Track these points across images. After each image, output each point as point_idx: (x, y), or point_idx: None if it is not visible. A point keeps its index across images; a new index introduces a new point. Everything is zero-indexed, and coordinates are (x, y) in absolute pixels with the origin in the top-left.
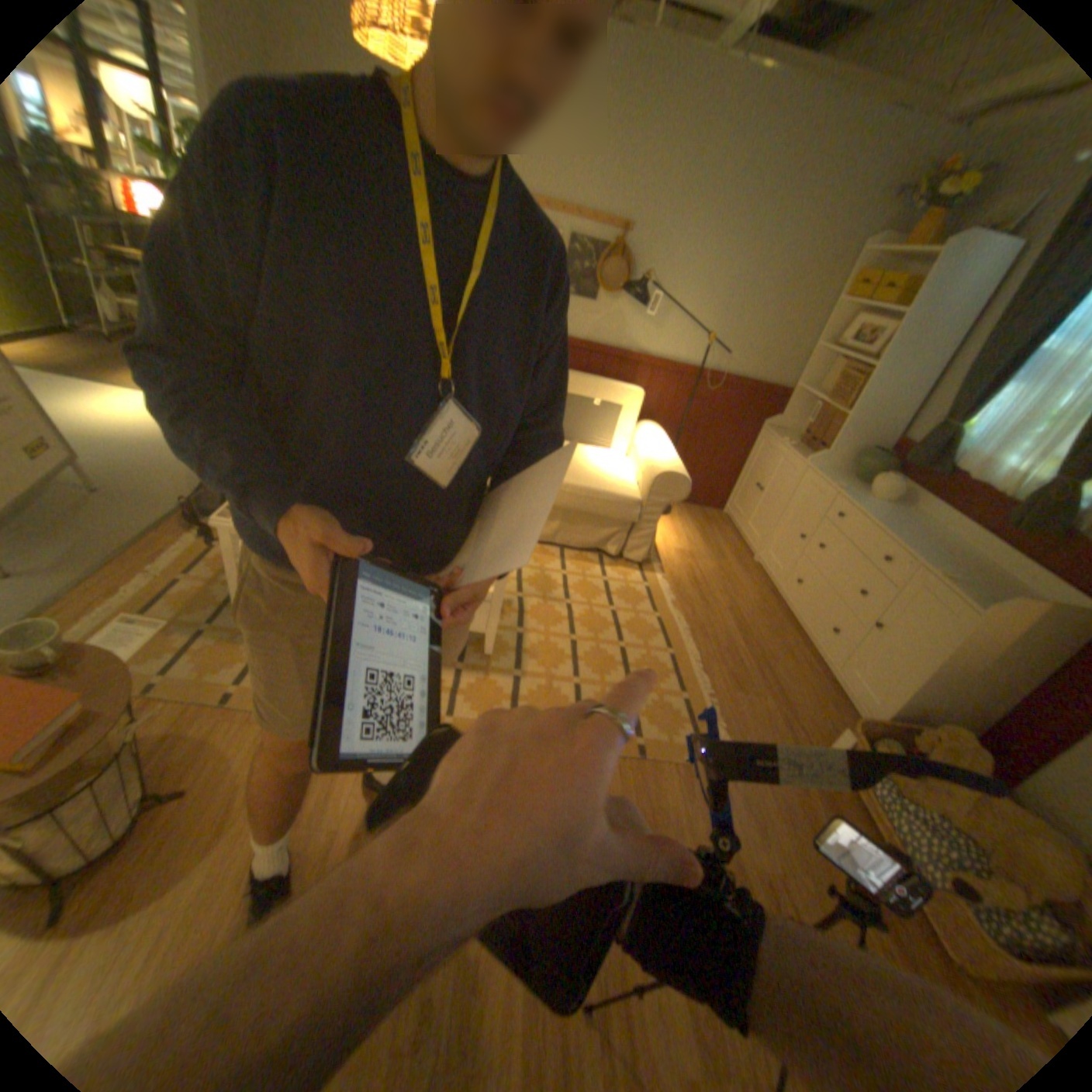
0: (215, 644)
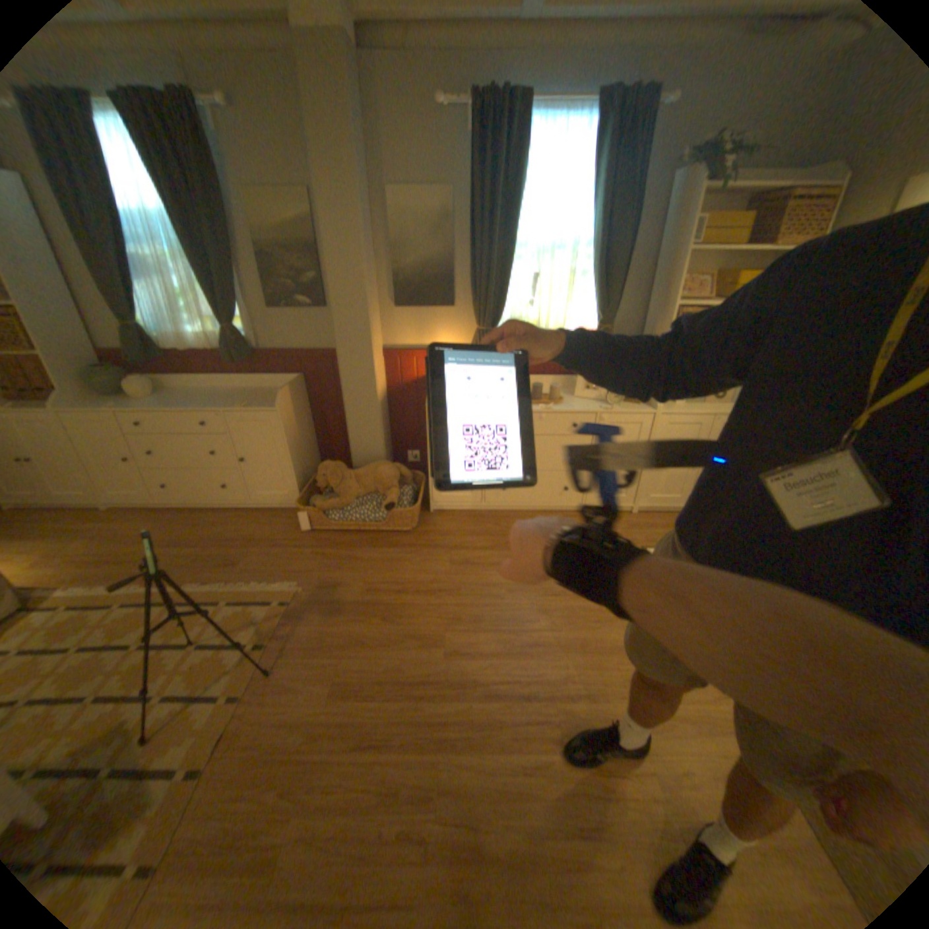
0: None
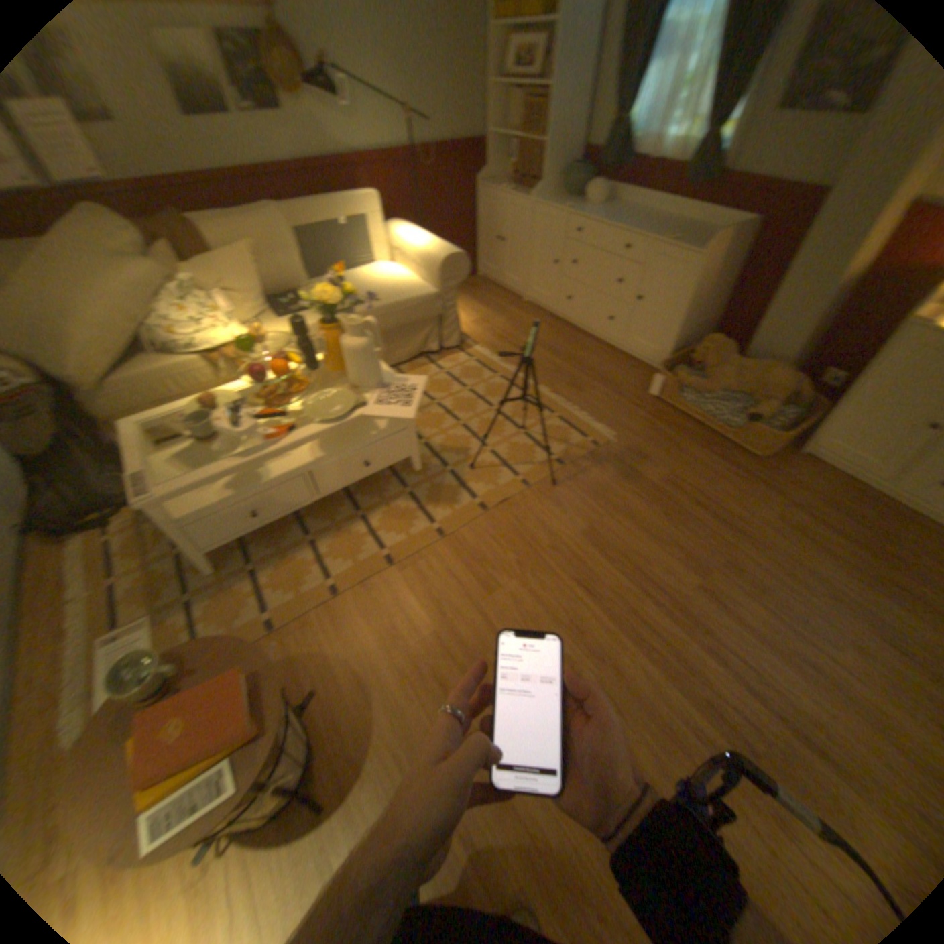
0: (209, 603)
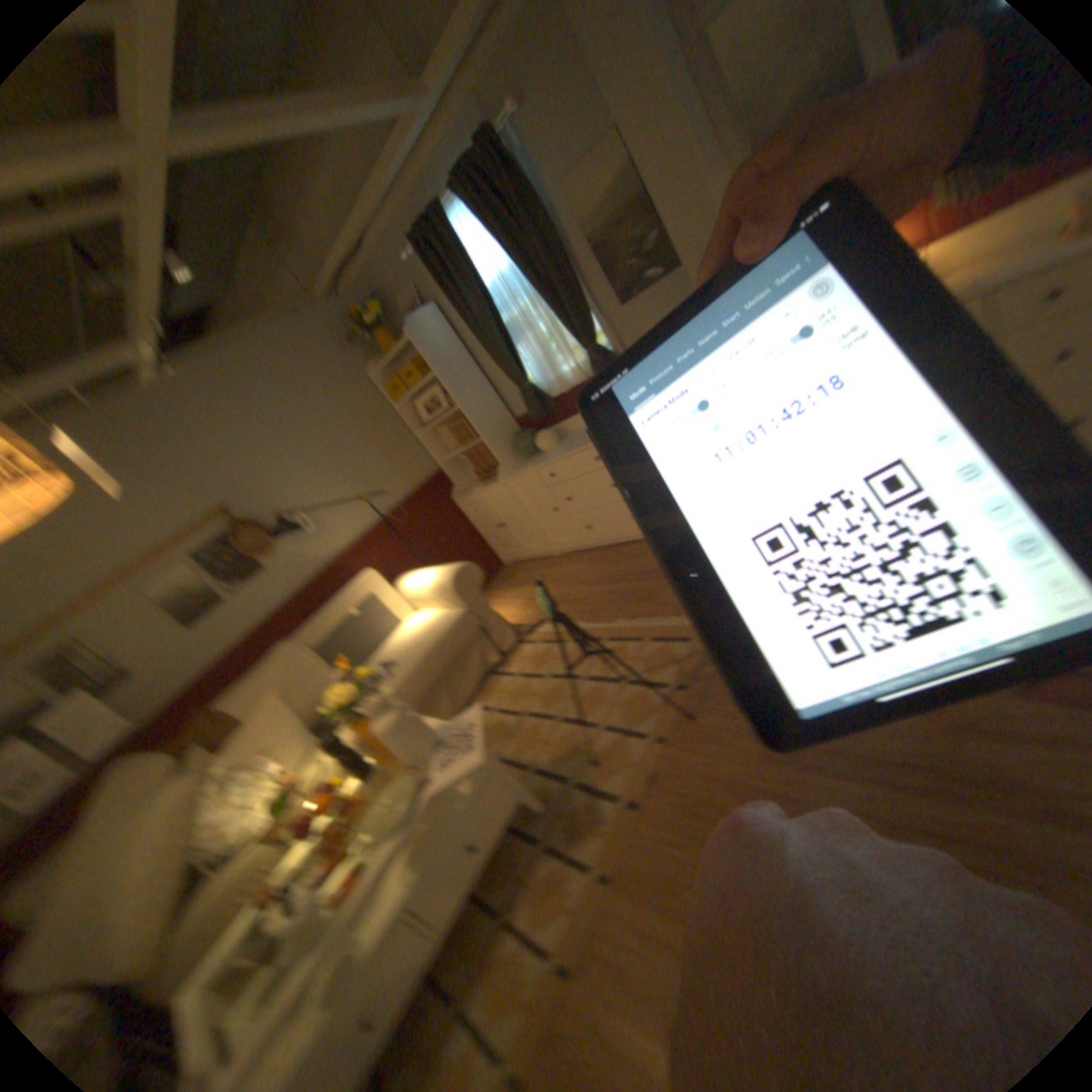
0: None
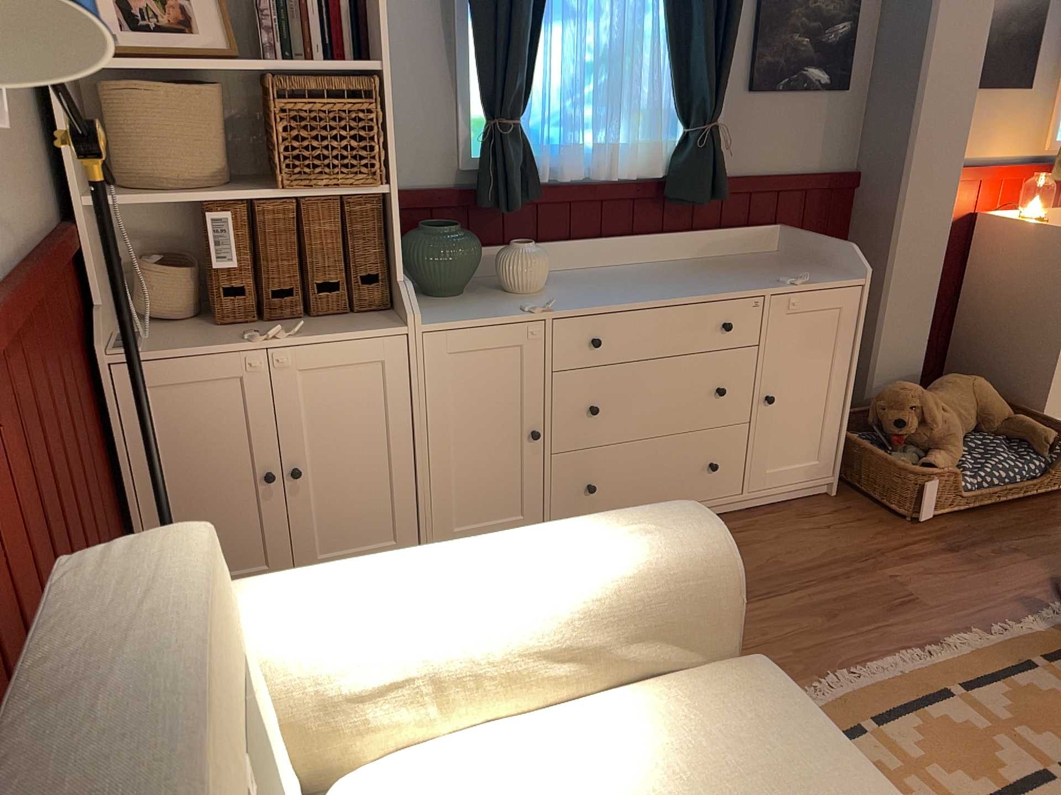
0: None
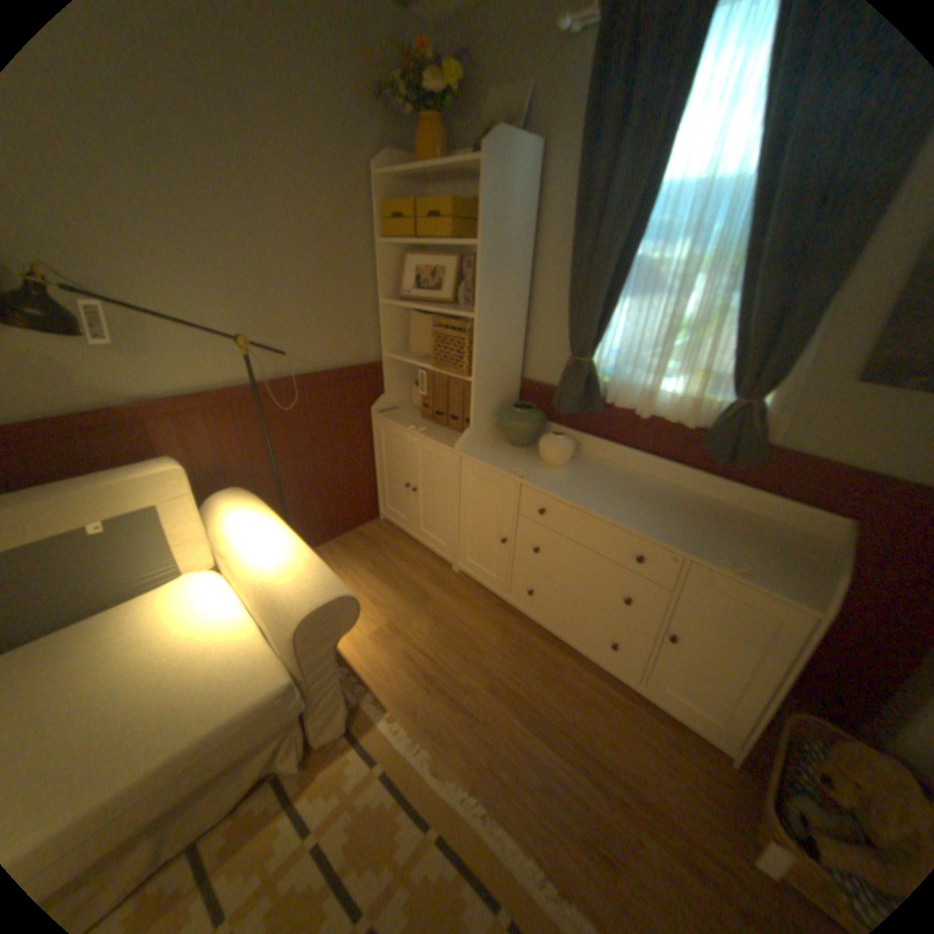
0: None
